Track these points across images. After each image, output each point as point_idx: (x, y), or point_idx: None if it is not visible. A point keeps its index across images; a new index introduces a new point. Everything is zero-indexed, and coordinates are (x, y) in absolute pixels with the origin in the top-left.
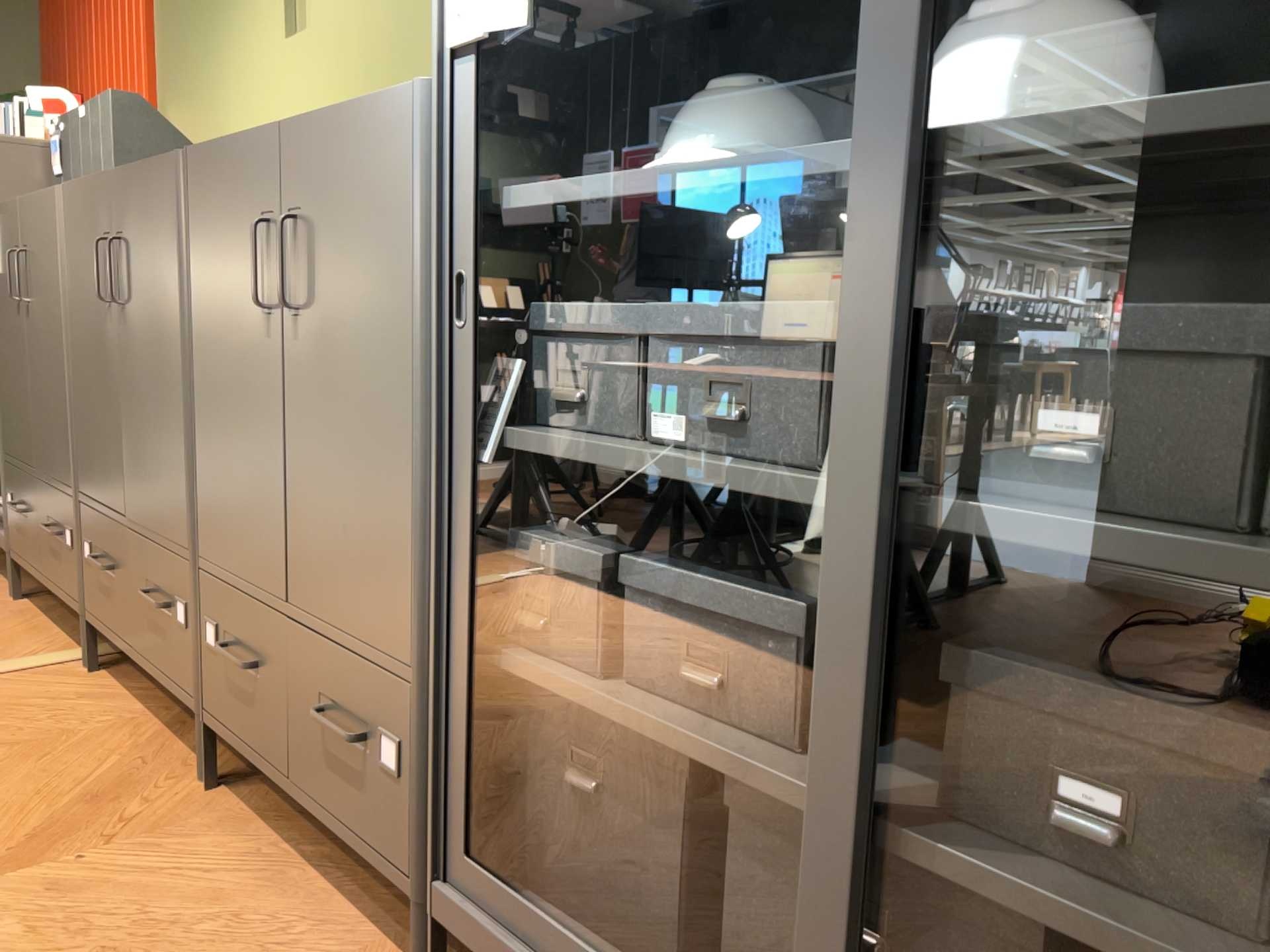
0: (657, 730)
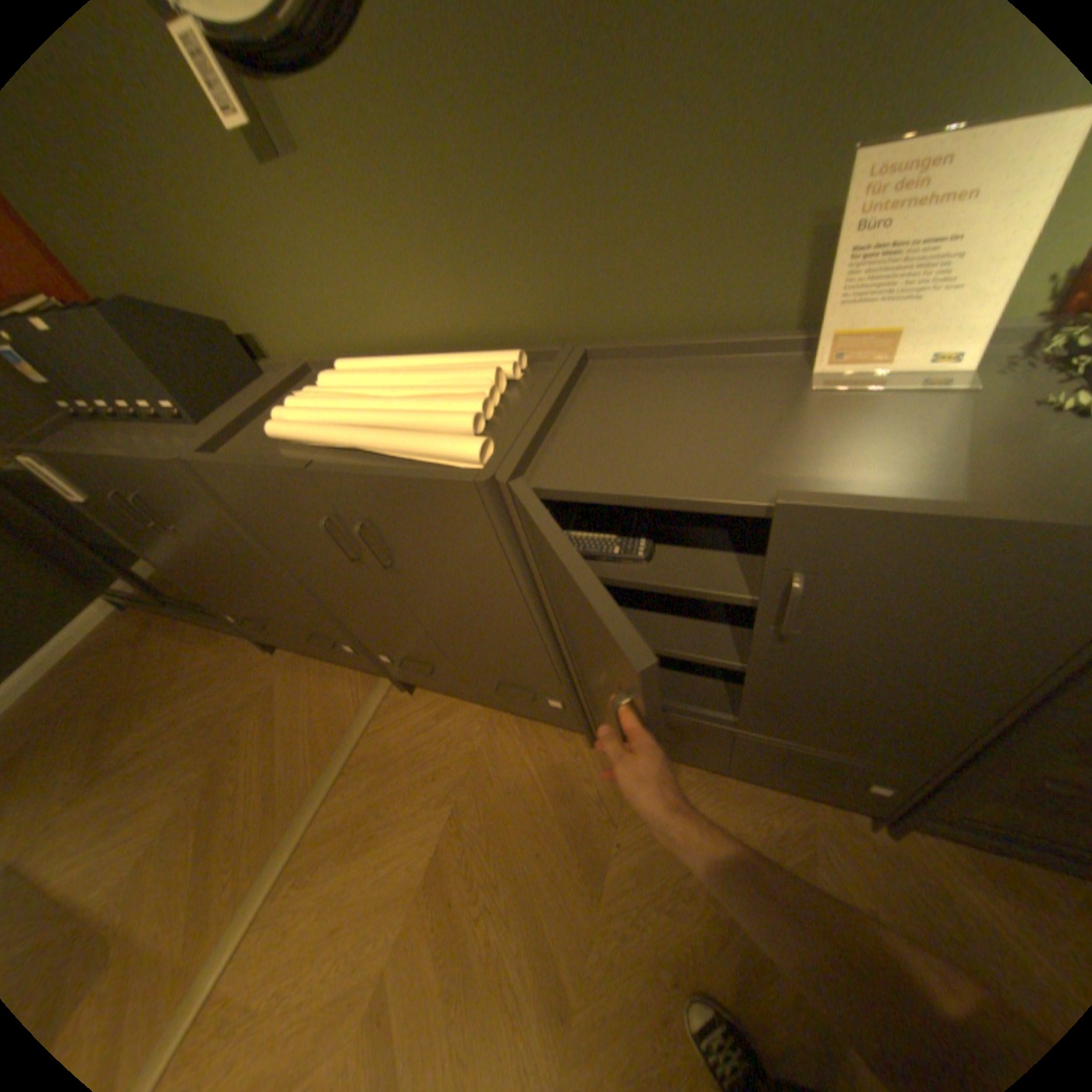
0: None
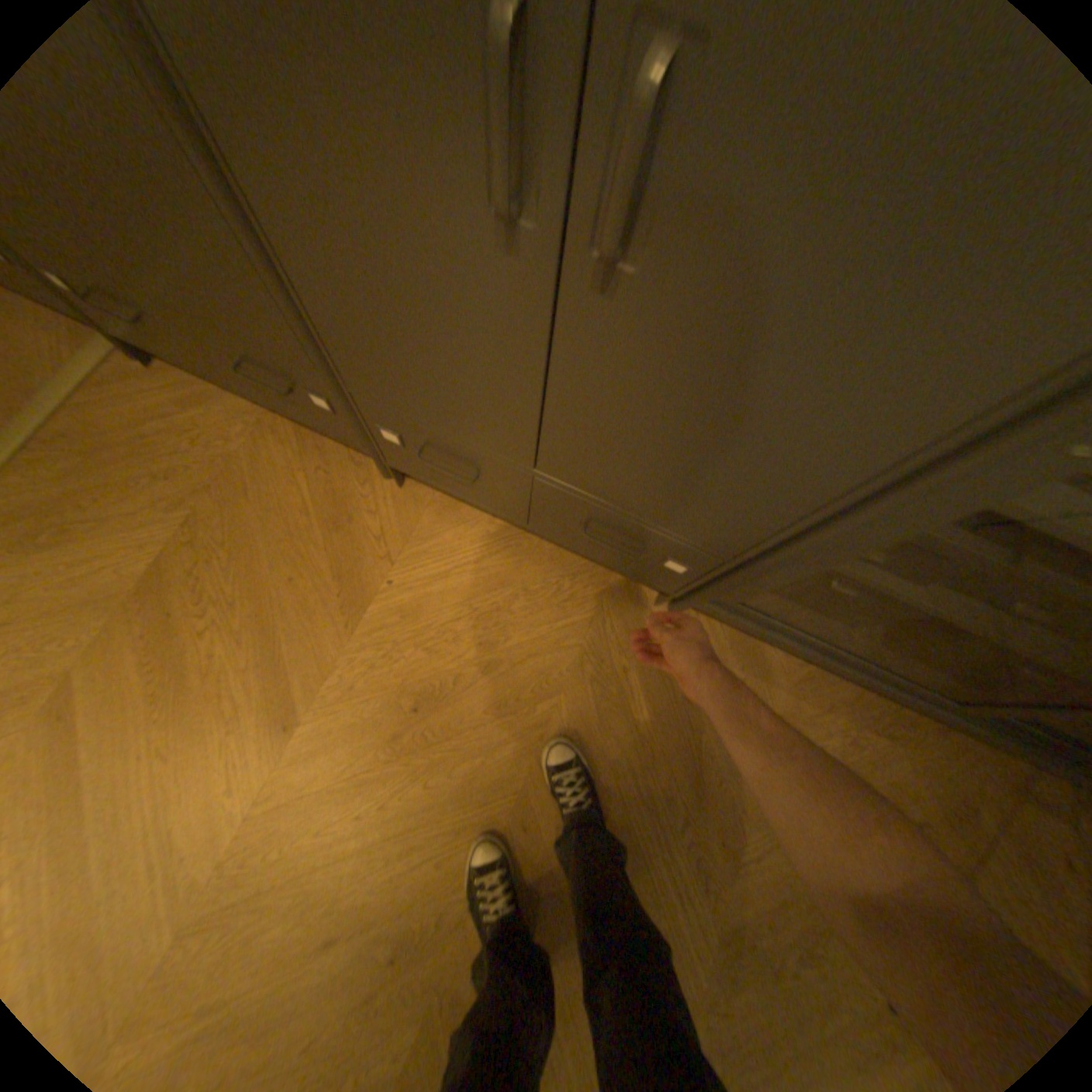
0: (974, 628)
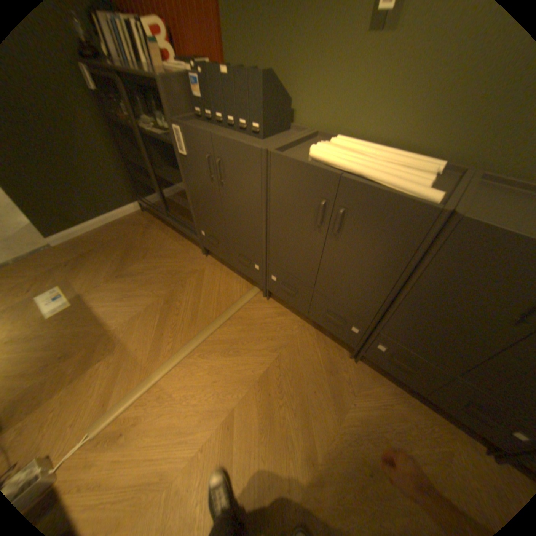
0: None
